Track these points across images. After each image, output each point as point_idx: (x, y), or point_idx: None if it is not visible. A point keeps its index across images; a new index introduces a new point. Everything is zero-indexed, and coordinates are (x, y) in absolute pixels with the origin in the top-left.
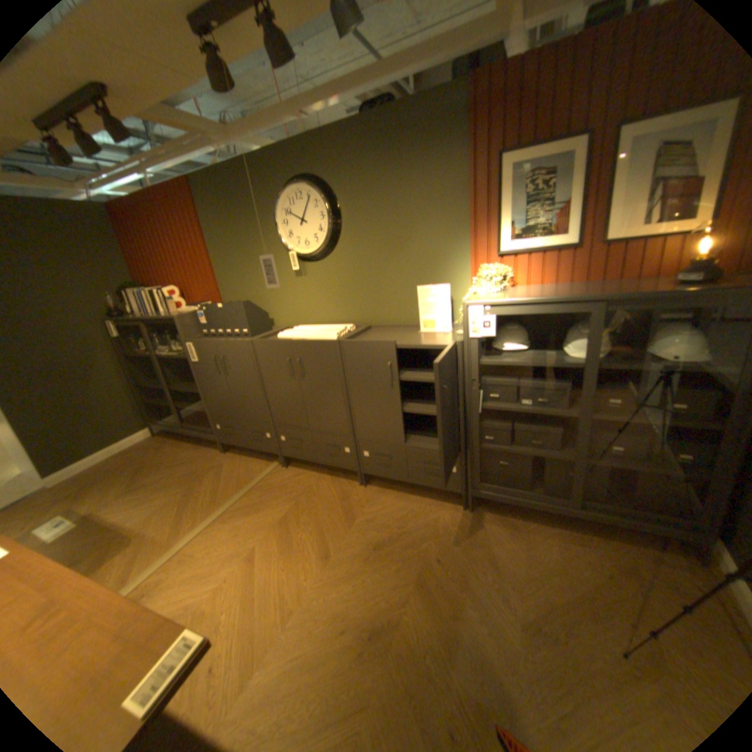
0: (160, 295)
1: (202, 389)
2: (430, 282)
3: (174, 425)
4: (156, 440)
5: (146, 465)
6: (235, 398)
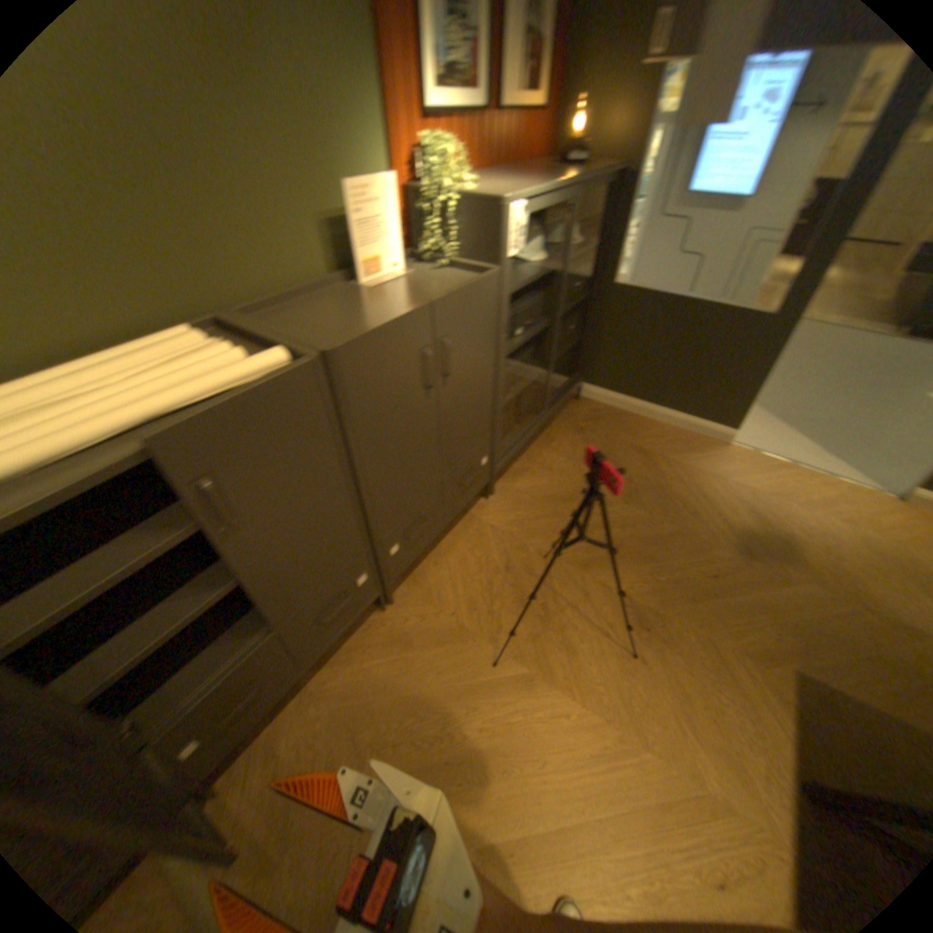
0: None
1: None
2: (329, 169)
3: None
4: None
5: None
6: None
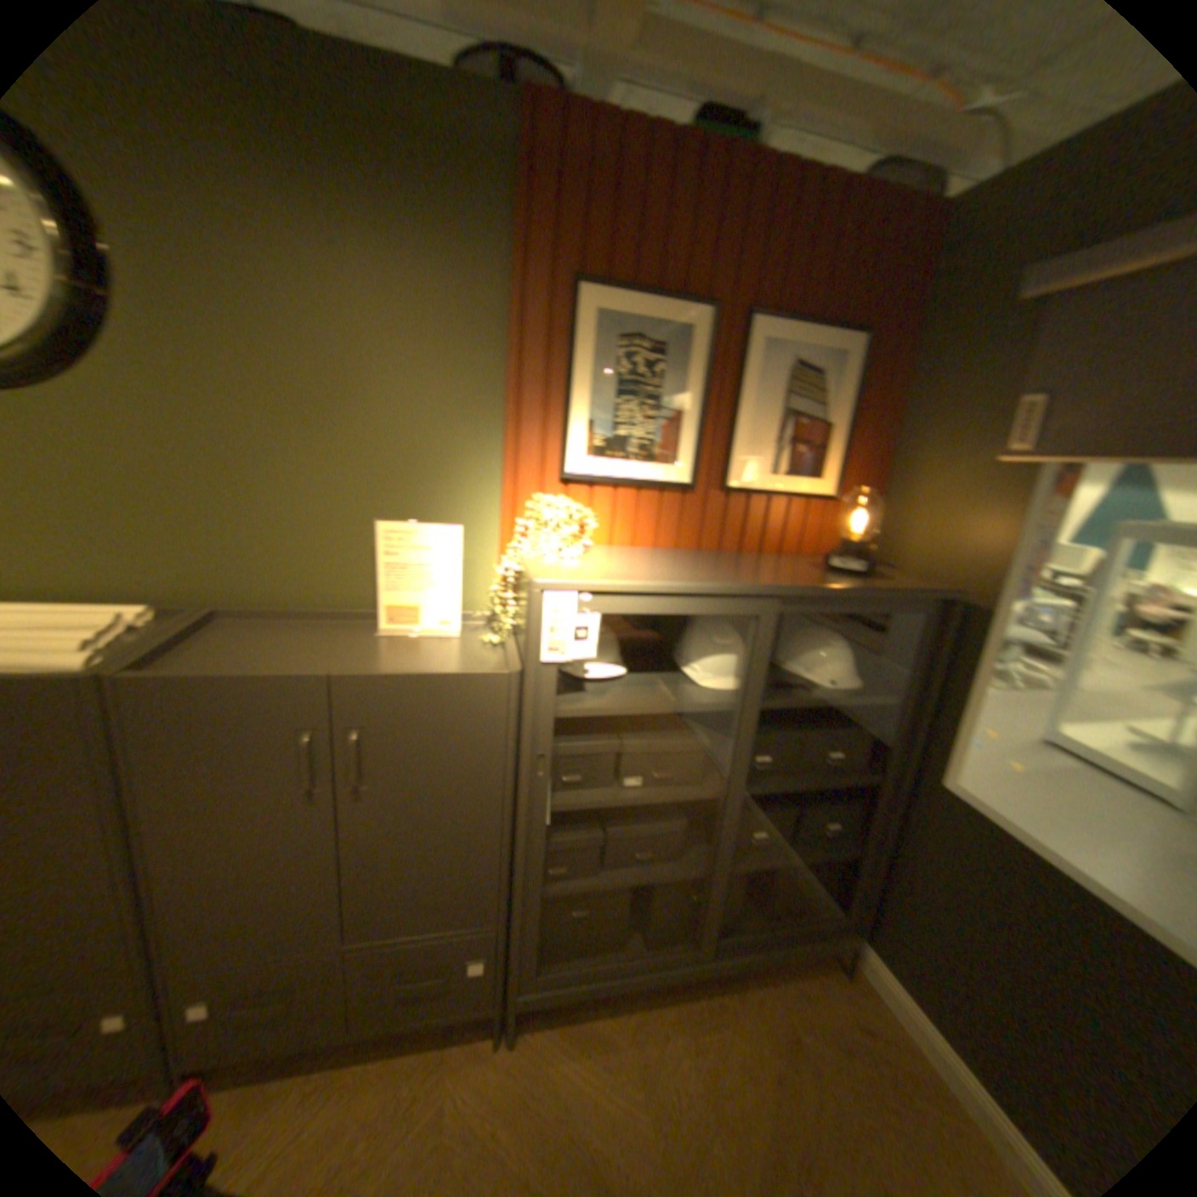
0: None
1: None
2: (401, 511)
3: None
4: None
5: None
6: None
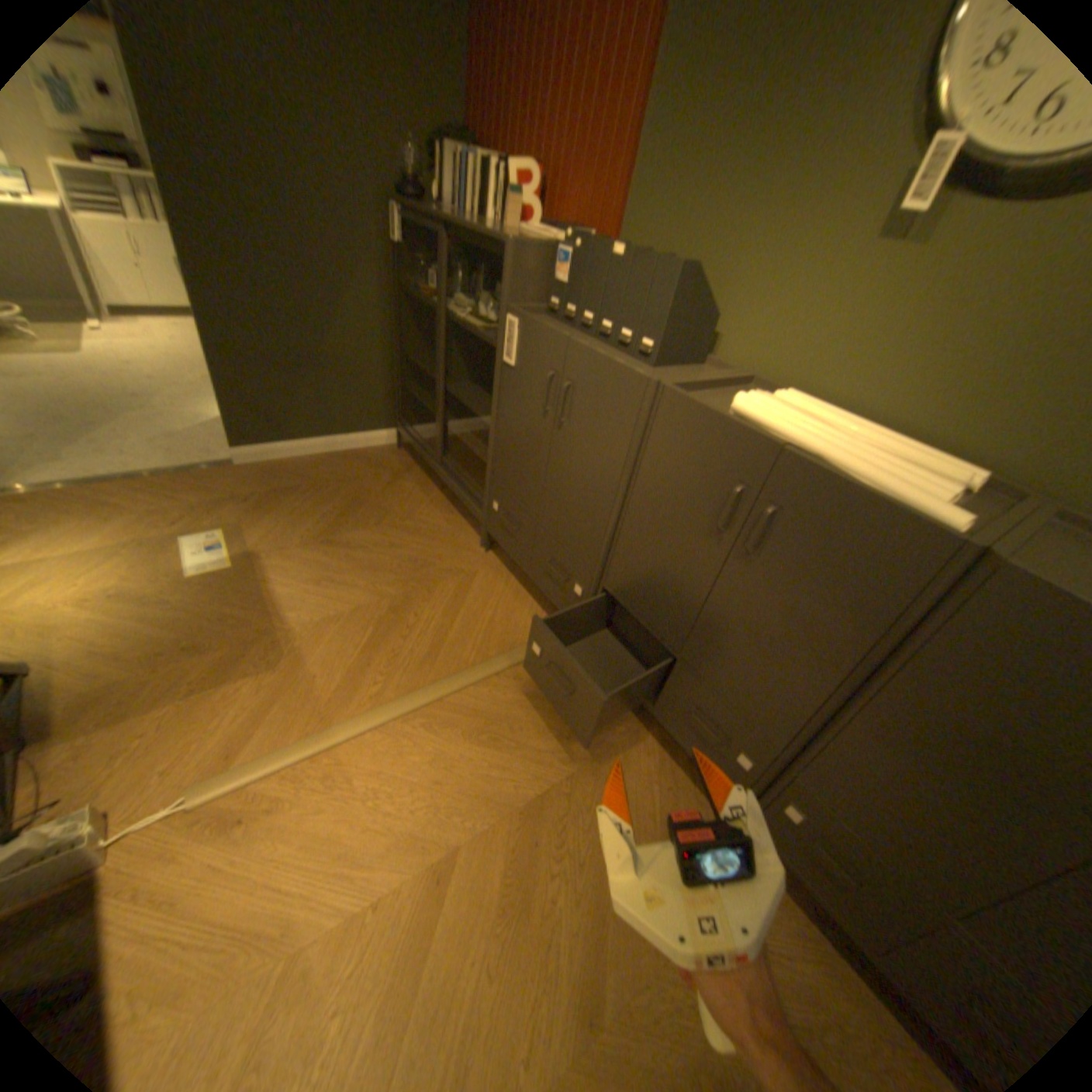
0: (500, 173)
1: (497, 424)
2: None
3: (432, 451)
4: (400, 454)
5: (368, 498)
6: (550, 480)
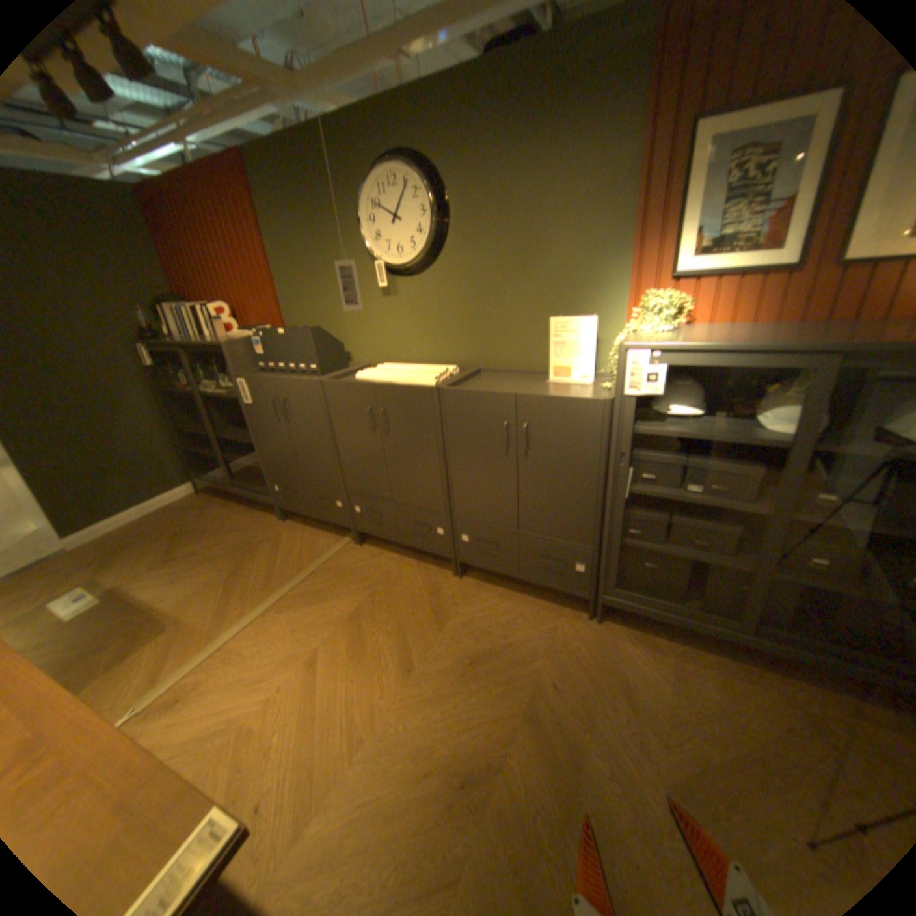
0: (205, 314)
1: (257, 439)
2: (568, 311)
3: (223, 481)
4: (201, 497)
5: (188, 528)
6: (298, 453)
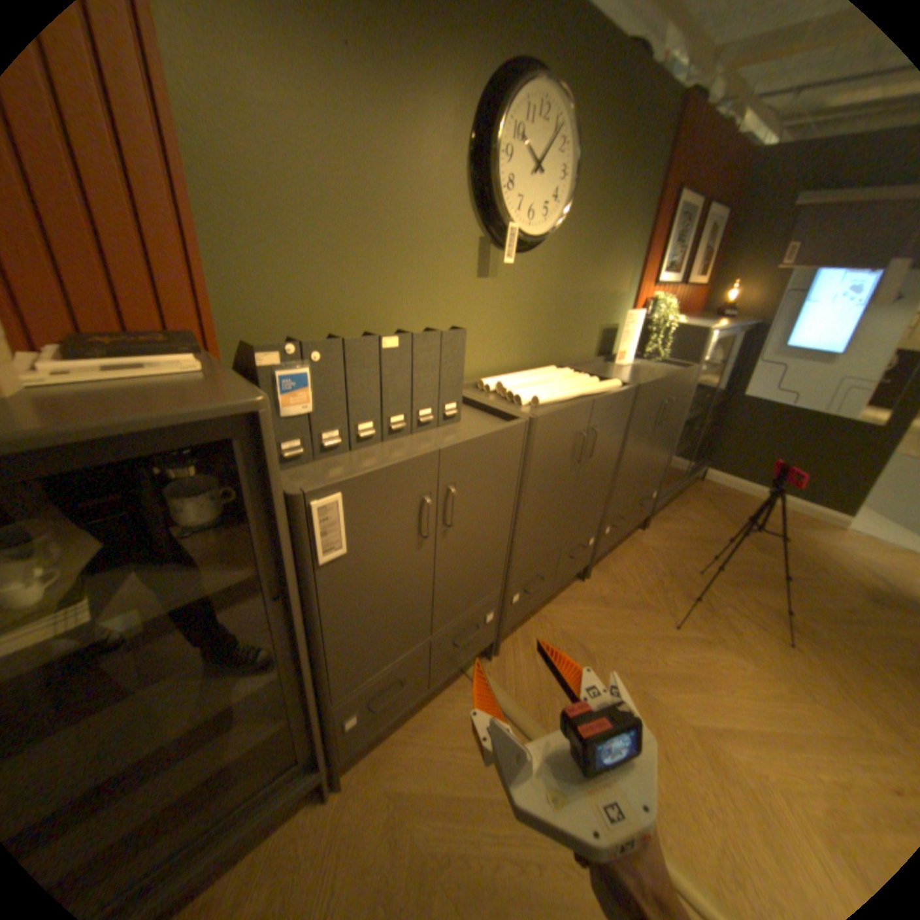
0: None
1: (325, 644)
2: (611, 306)
3: None
4: None
5: None
6: (442, 586)
